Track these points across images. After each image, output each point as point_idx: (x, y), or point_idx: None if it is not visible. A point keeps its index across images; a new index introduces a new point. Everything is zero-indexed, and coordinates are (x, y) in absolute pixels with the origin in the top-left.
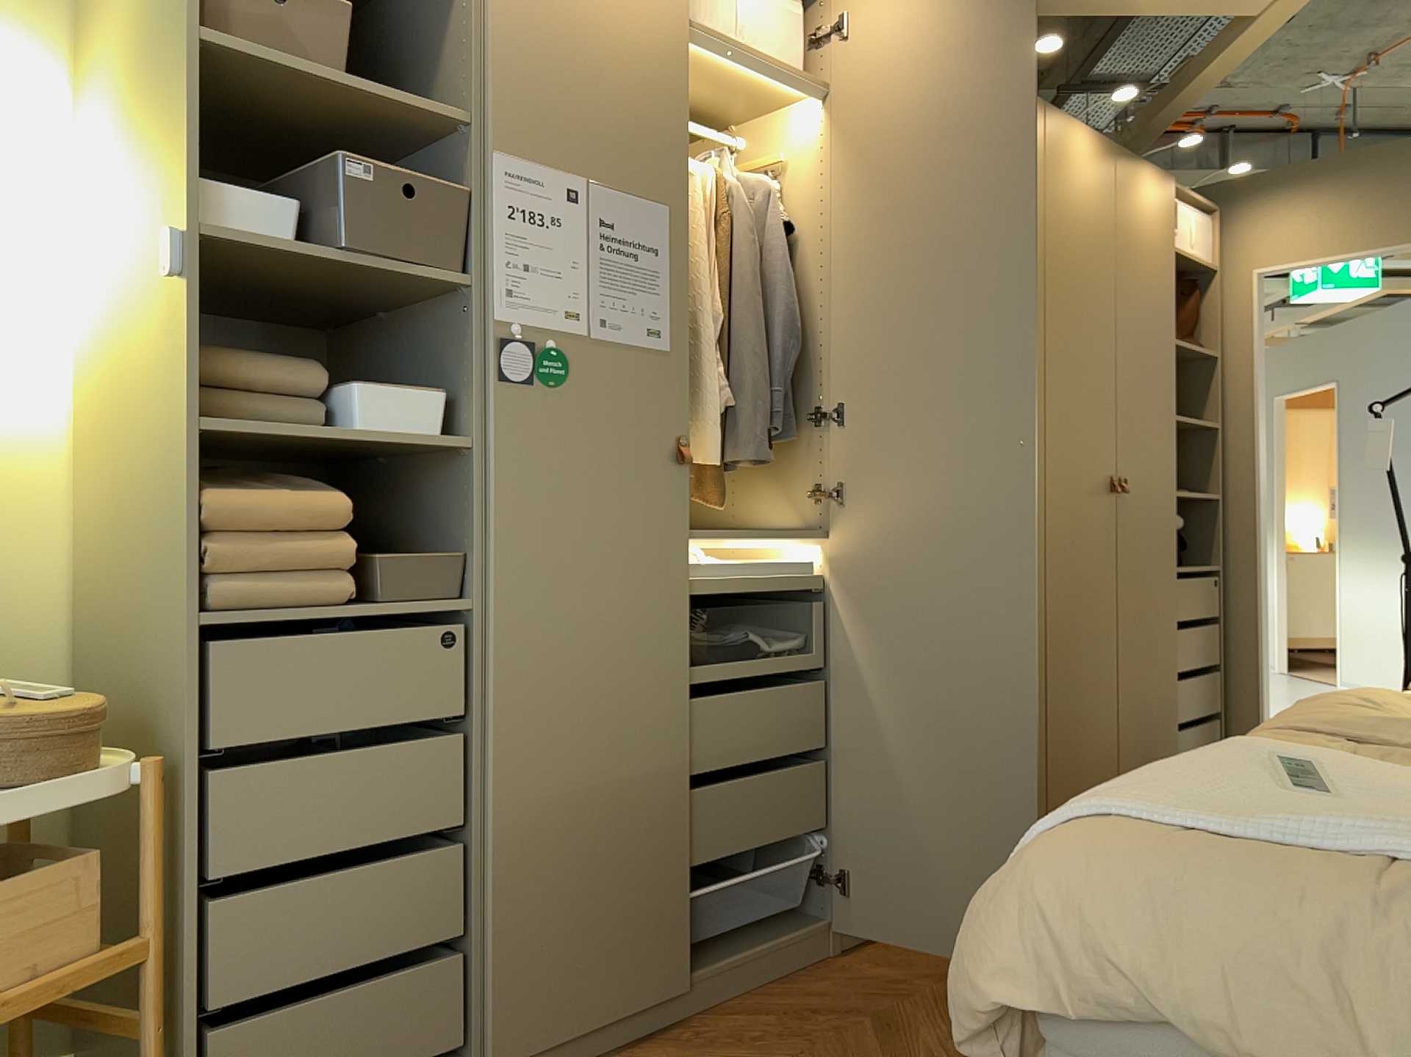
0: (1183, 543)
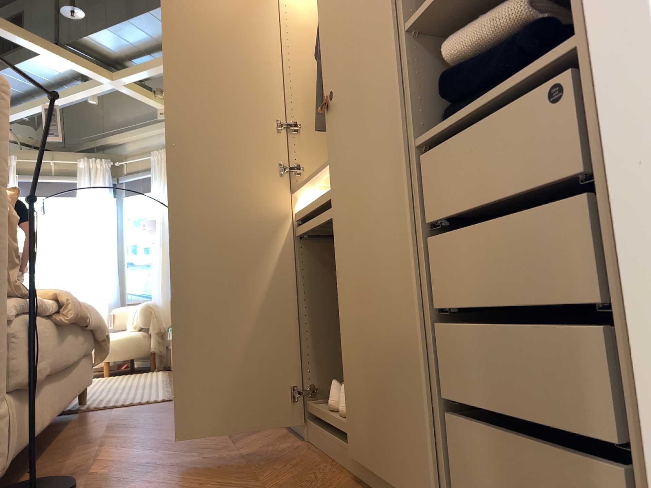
0: (499, 66)
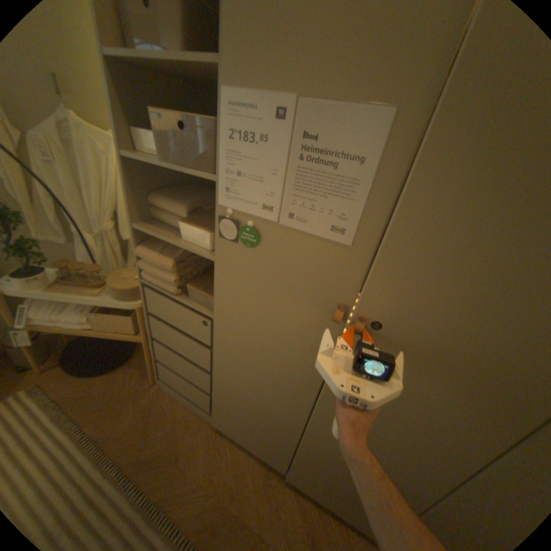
0: None
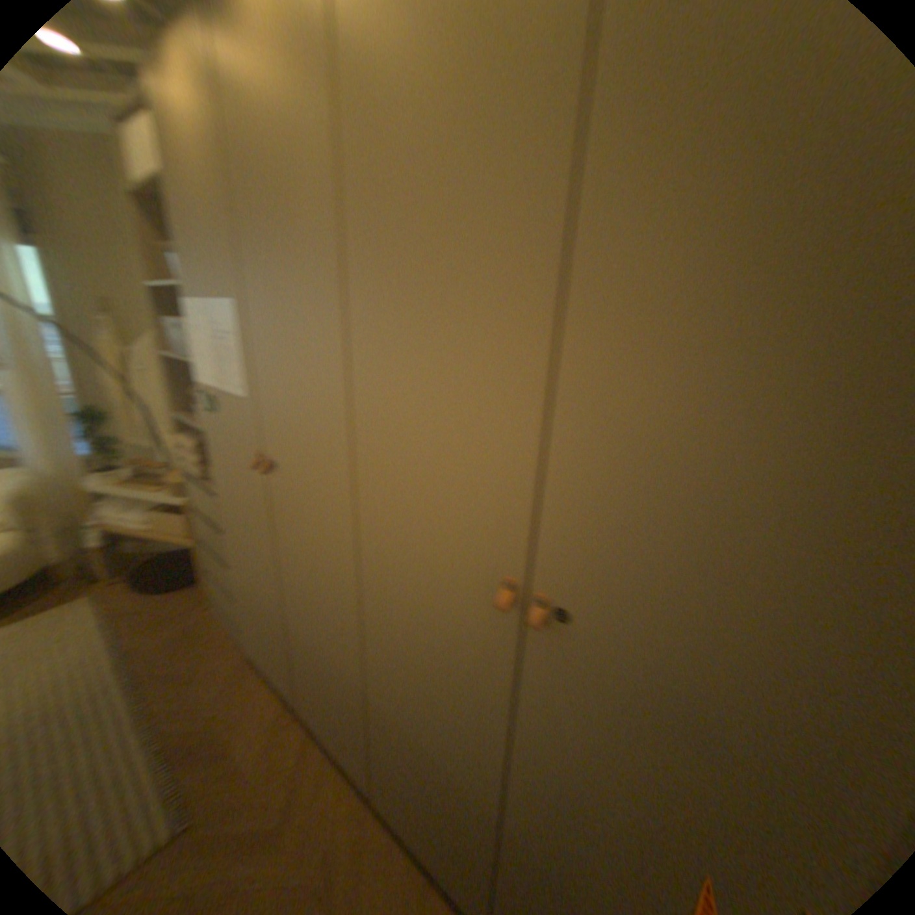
0: None
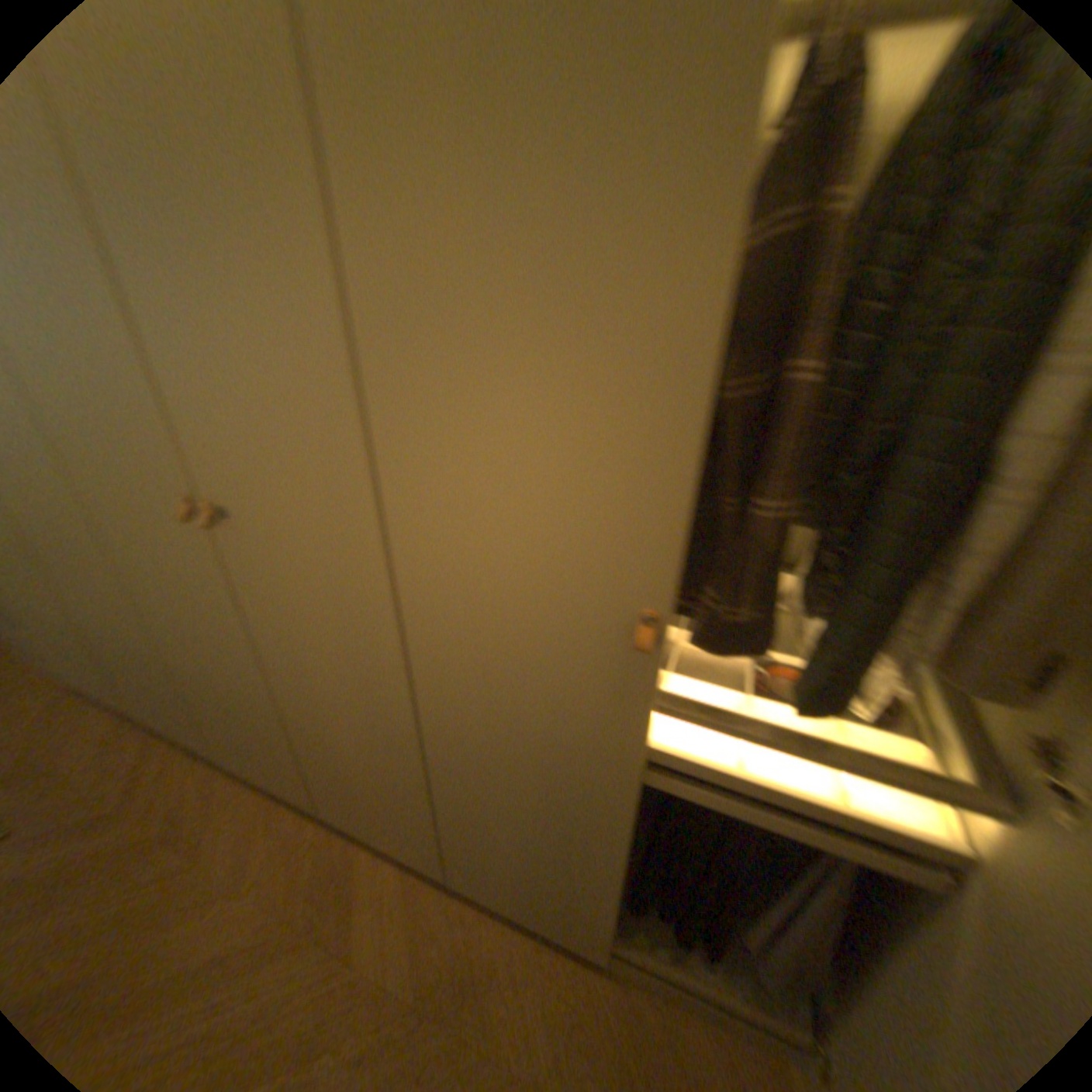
0: None
